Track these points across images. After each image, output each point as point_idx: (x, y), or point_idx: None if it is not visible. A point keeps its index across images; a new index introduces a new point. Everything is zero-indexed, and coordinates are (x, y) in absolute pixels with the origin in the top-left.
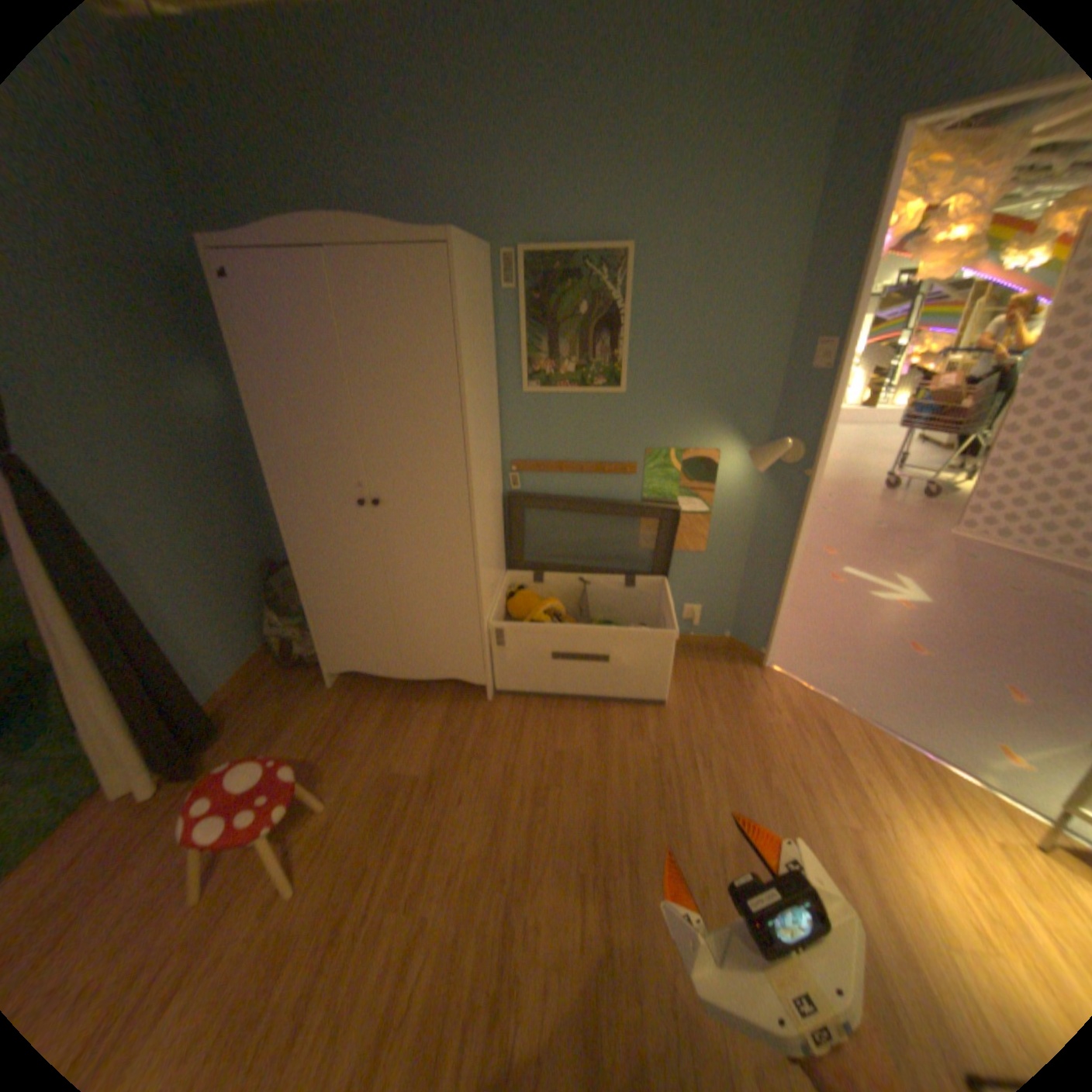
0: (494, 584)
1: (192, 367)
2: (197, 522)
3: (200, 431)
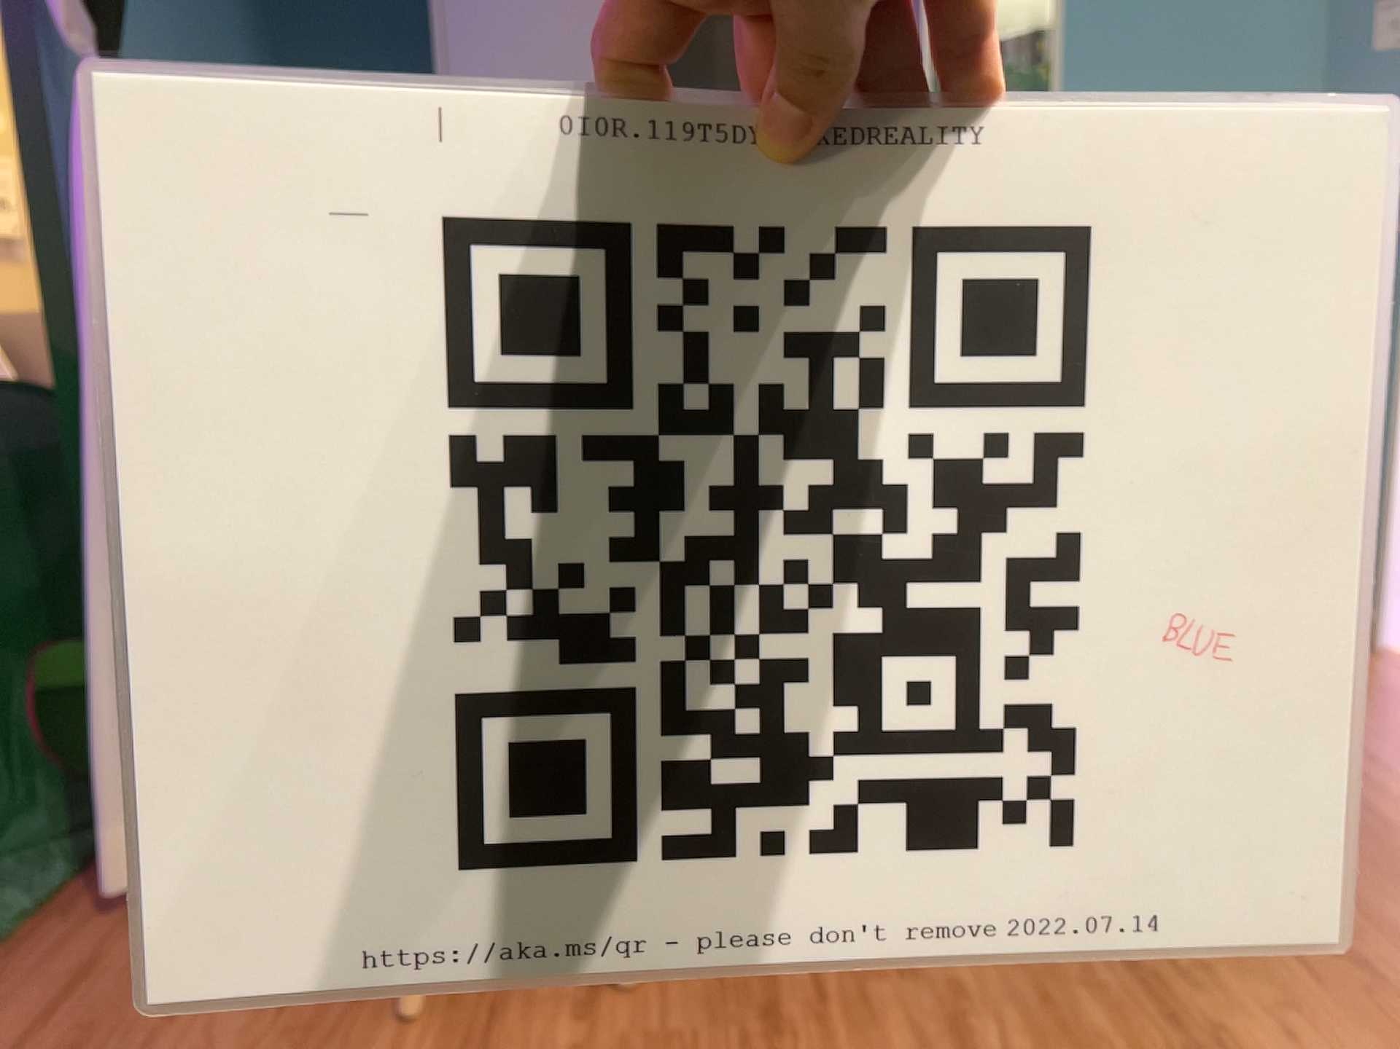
0: None
1: None
2: None
3: None
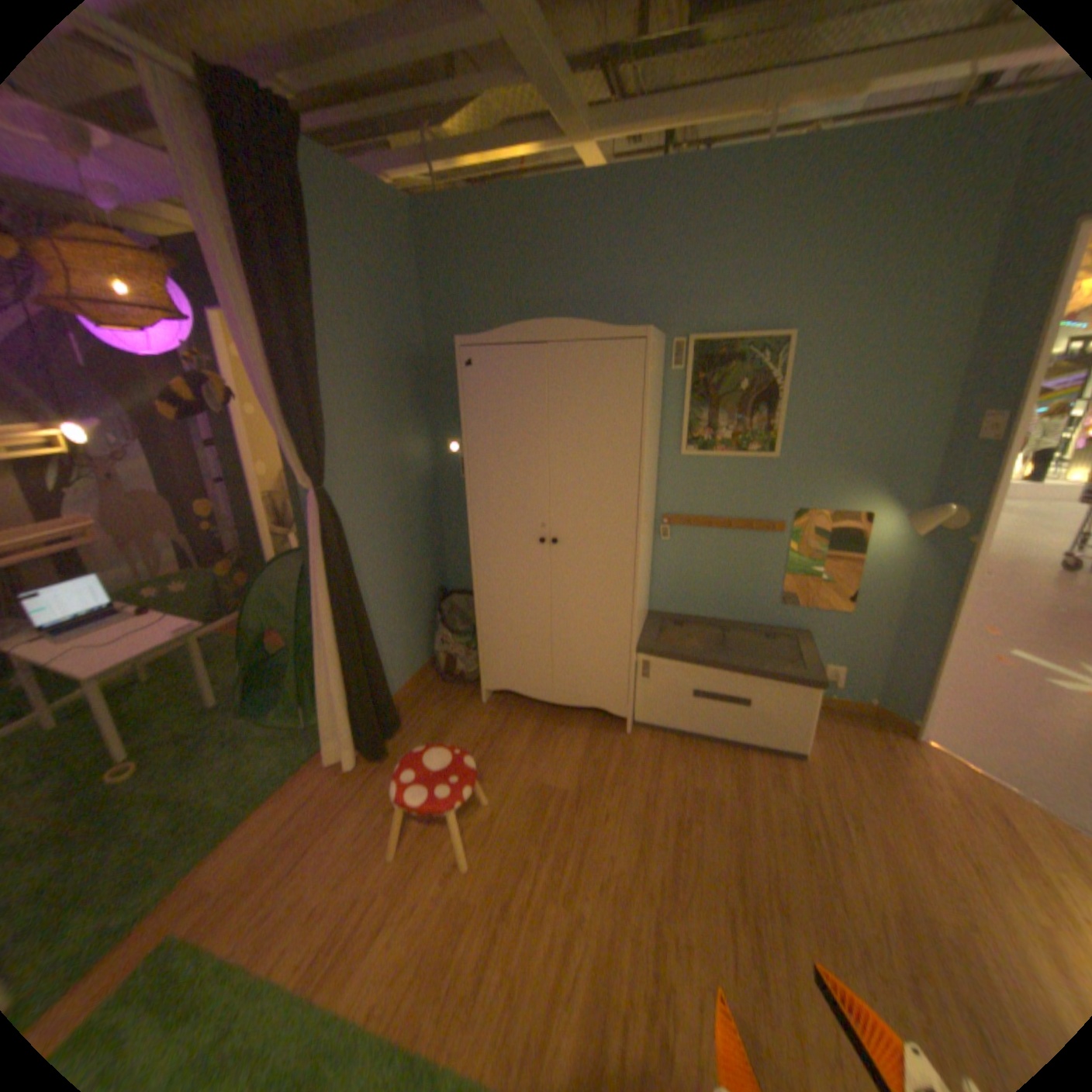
0: (641, 622)
1: (417, 429)
2: (404, 549)
3: (415, 477)
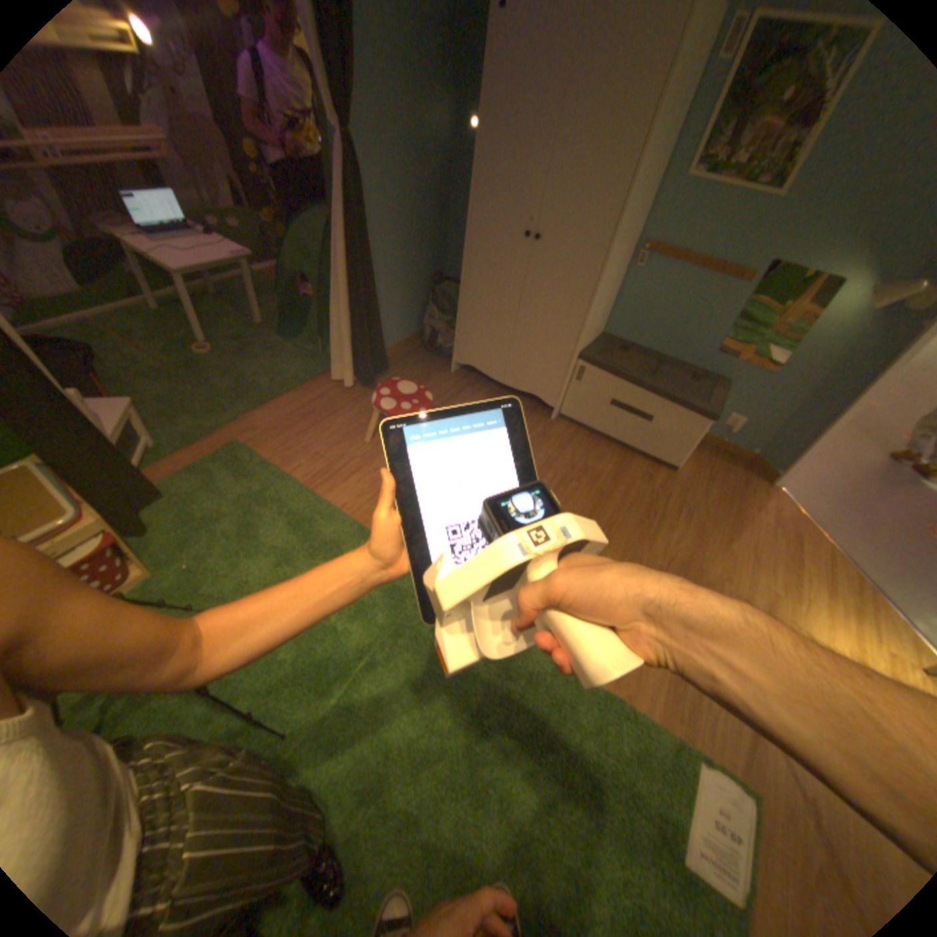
0: (590, 336)
1: (442, 91)
2: (411, 223)
3: (431, 150)
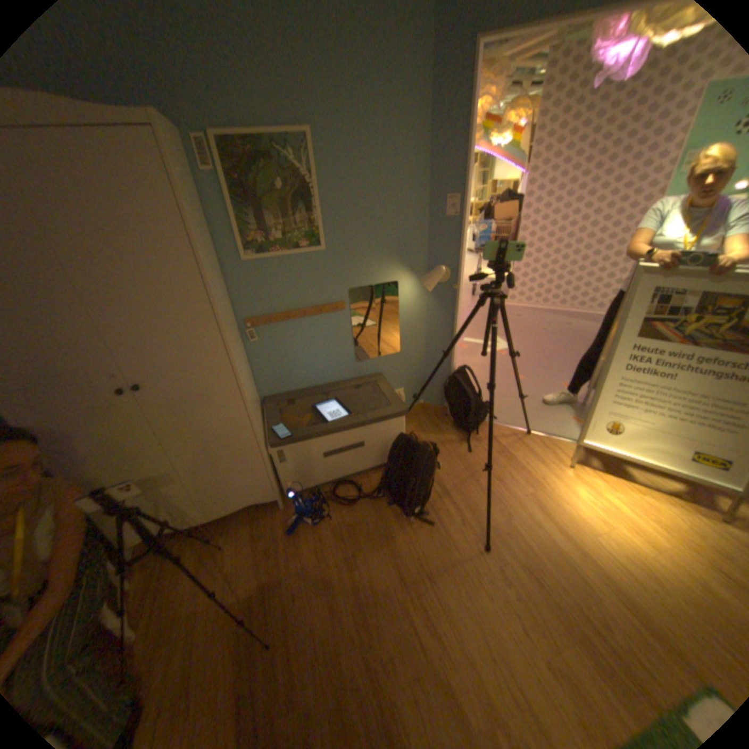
0: (260, 421)
1: None
2: None
3: None
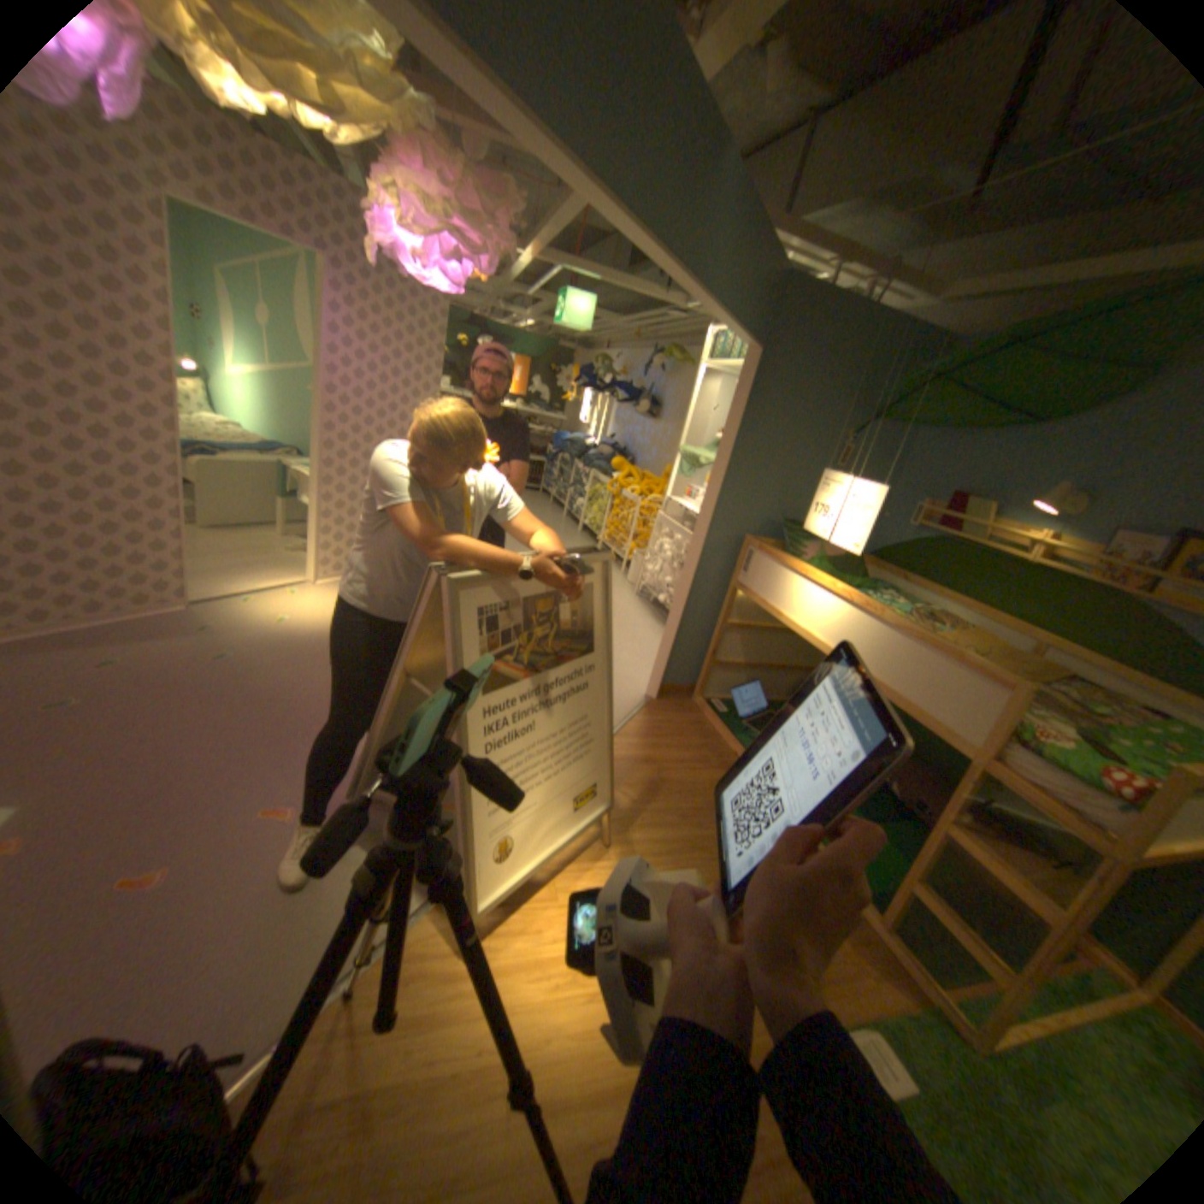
0: None
1: None
2: None
3: None
